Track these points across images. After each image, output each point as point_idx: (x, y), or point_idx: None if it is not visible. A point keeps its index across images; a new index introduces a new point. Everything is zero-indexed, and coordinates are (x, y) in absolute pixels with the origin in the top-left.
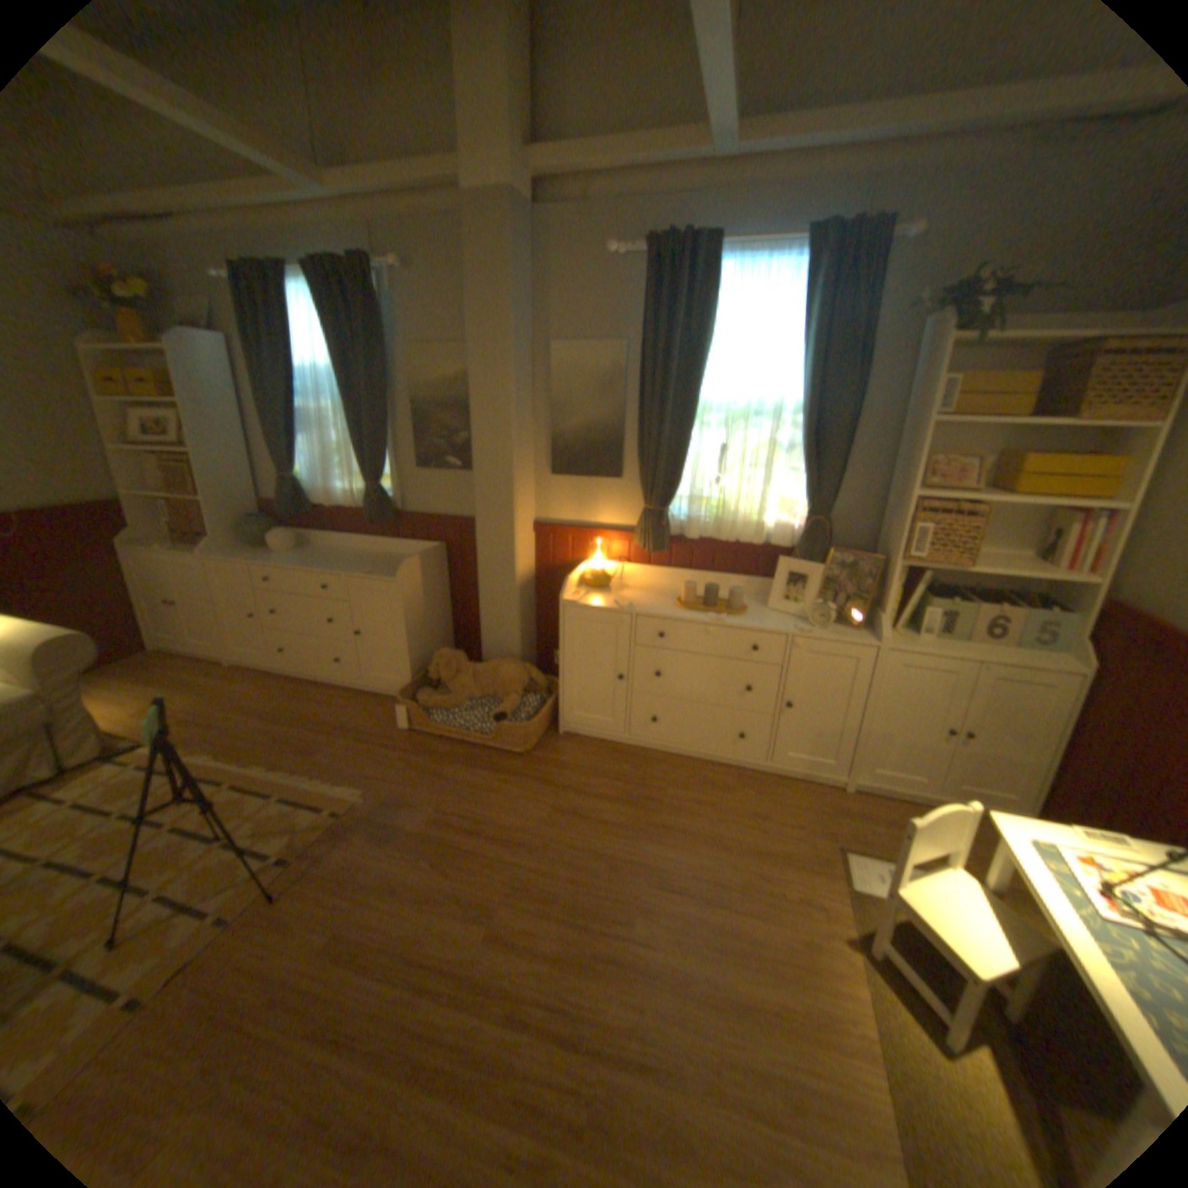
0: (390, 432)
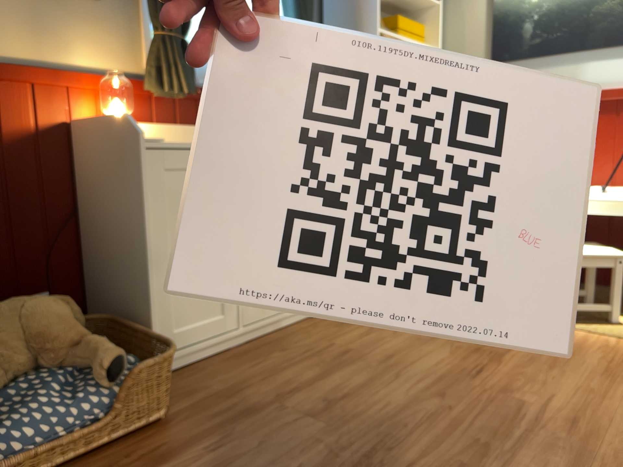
0: None
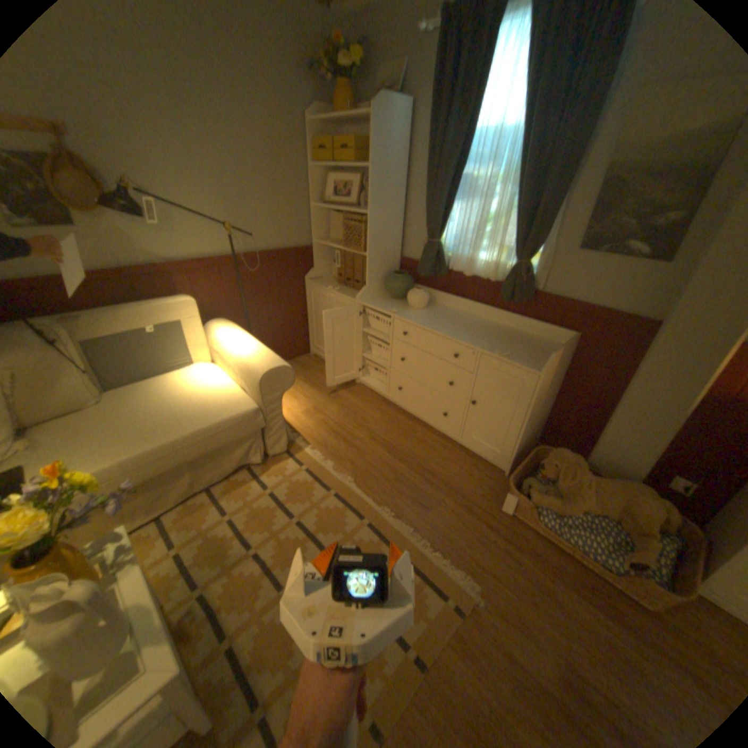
0: (565, 202)
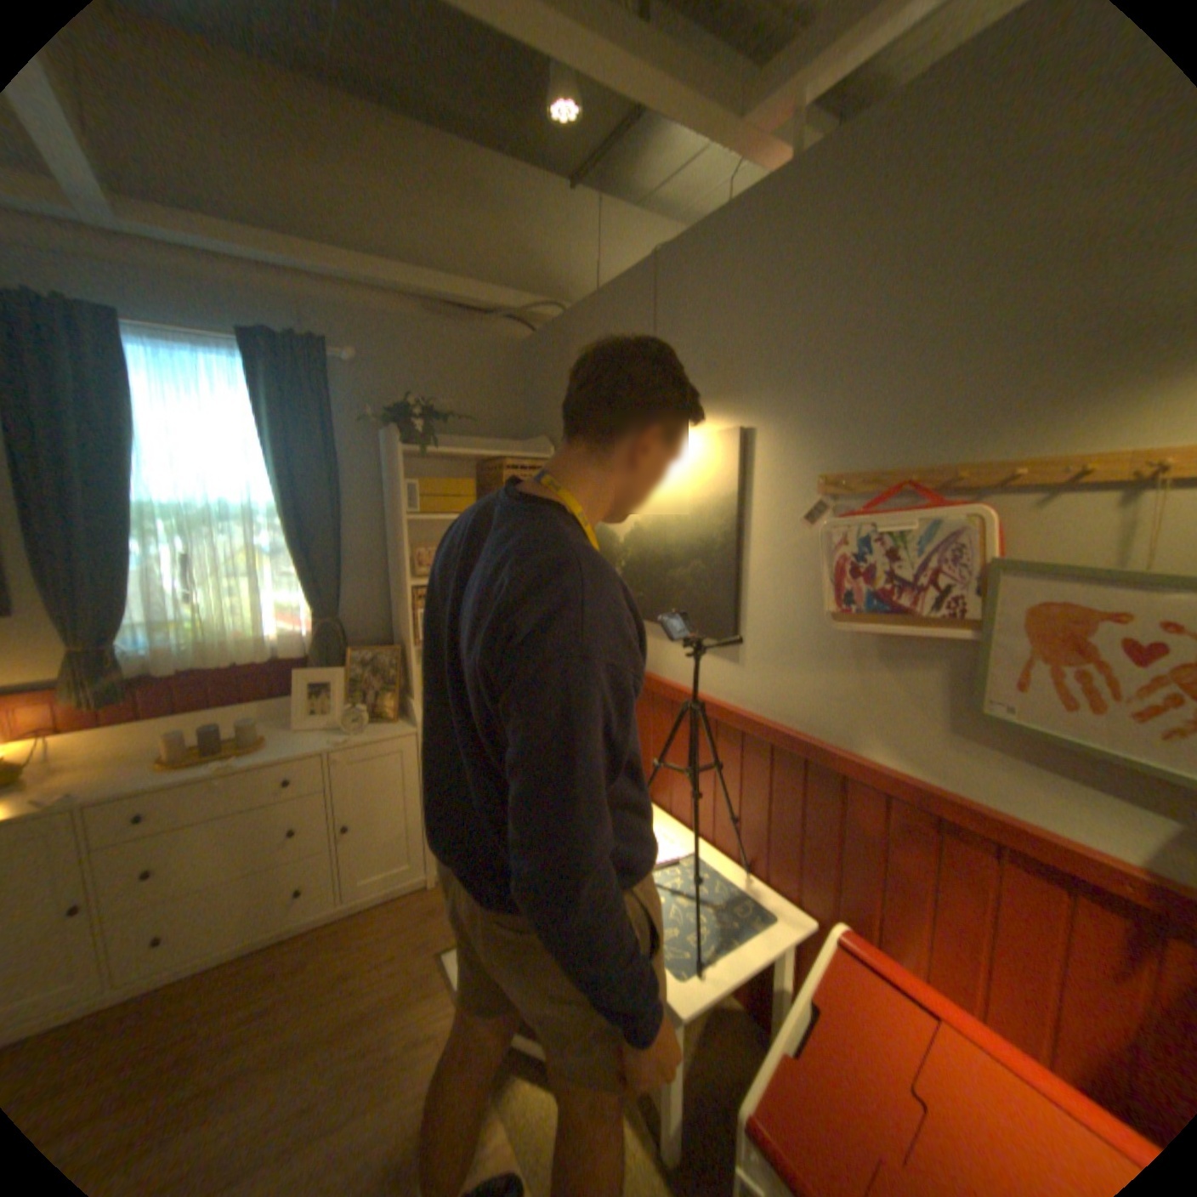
0: None
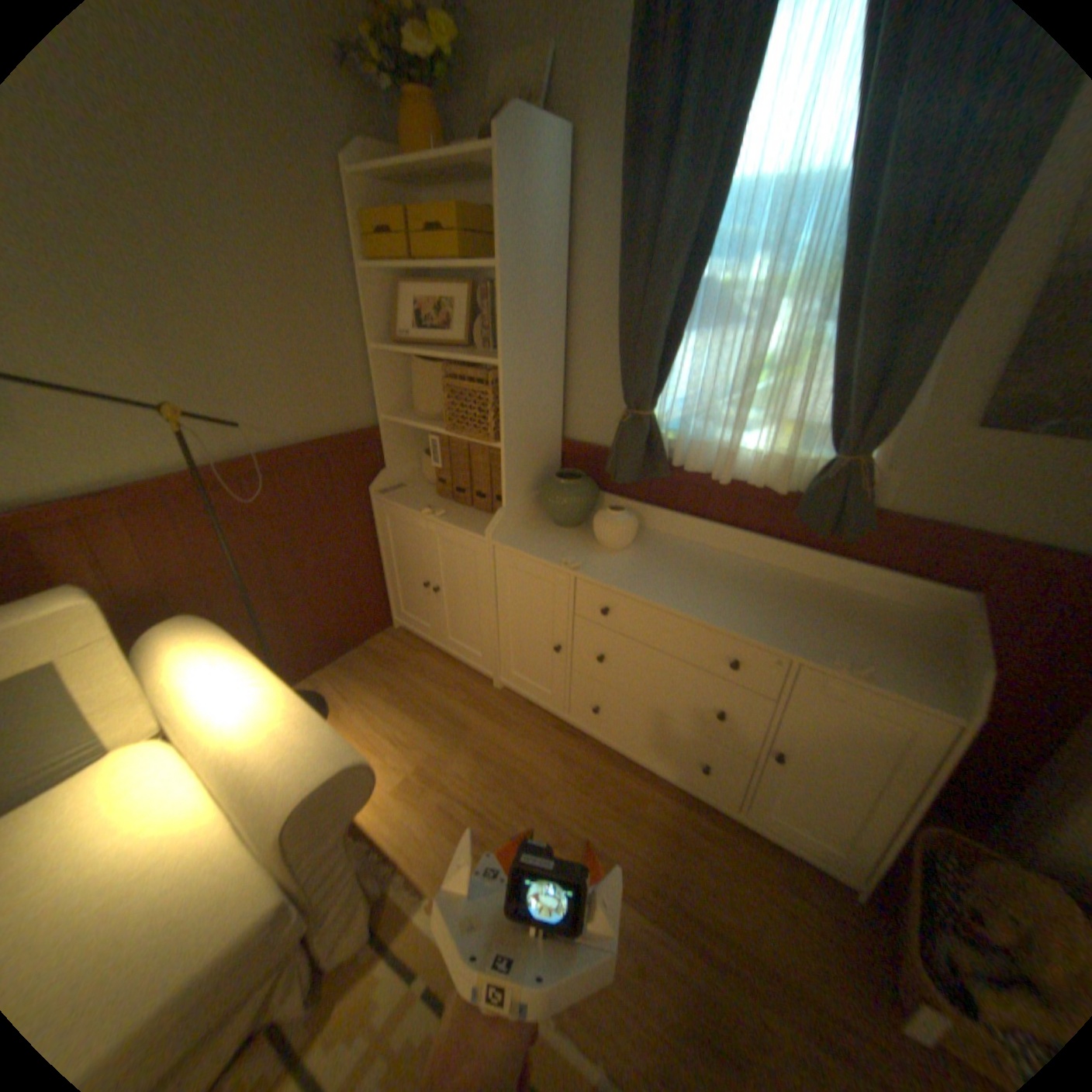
0: (951, 331)
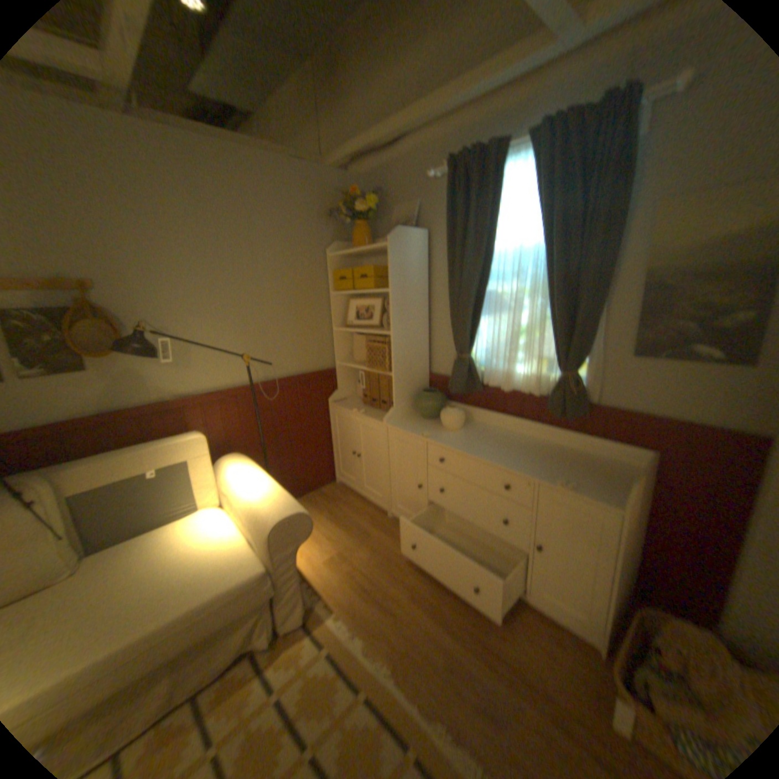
0: (606, 310)
